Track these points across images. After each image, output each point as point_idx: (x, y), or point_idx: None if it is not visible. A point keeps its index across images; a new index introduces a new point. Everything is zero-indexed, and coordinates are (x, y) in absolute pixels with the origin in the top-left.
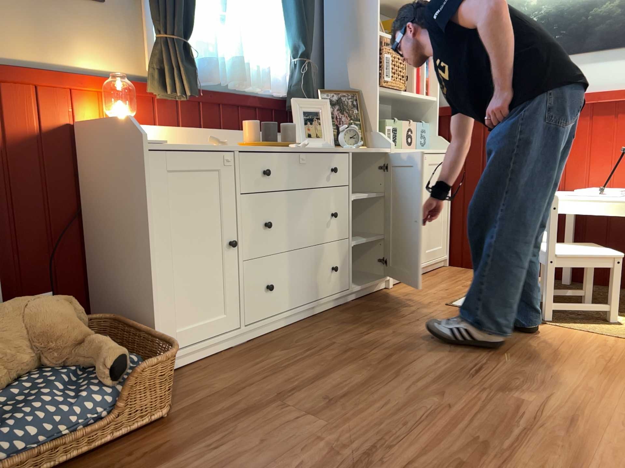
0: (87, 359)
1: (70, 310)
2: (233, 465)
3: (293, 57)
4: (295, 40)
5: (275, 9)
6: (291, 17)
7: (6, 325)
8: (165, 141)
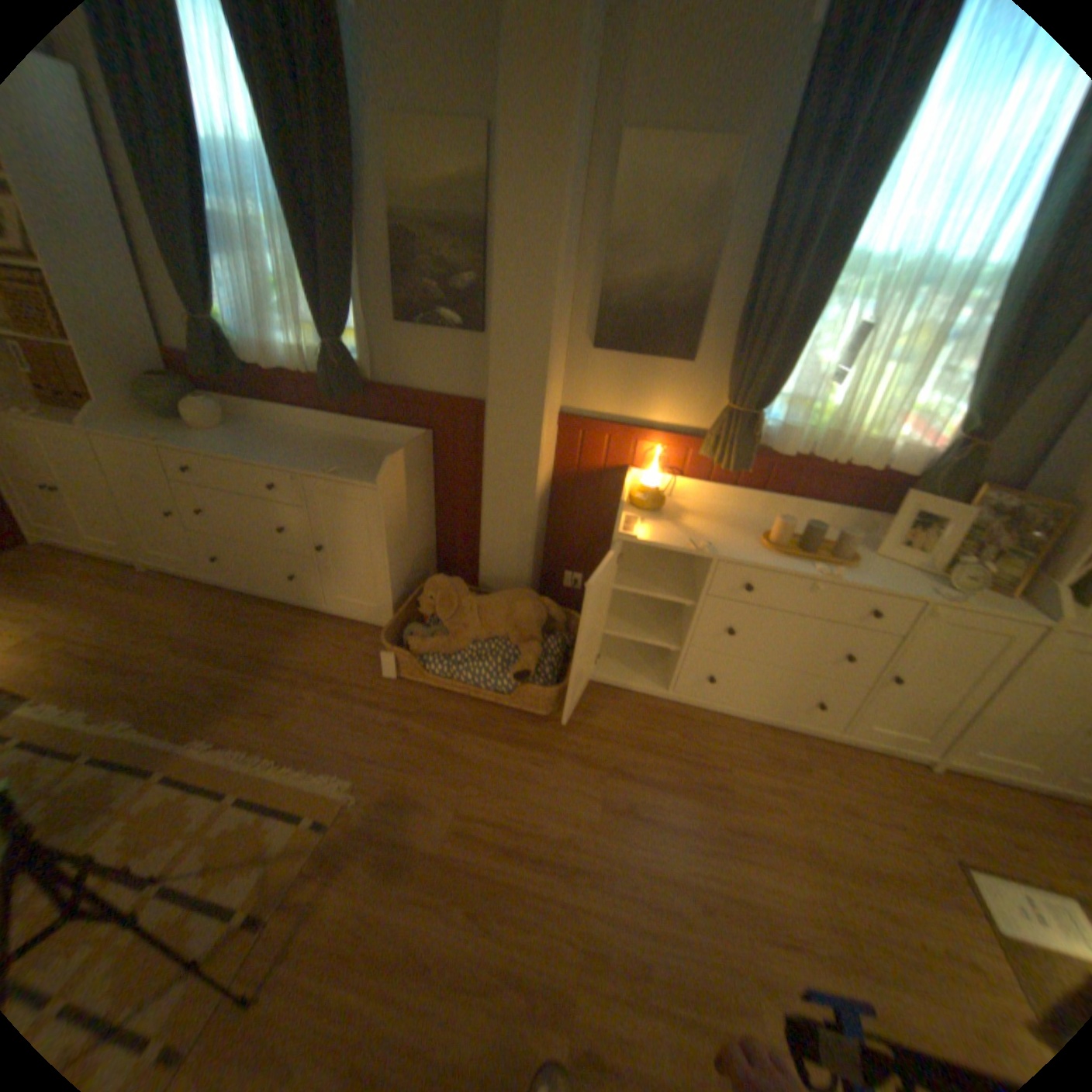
0: (522, 654)
1: (538, 616)
2: (525, 784)
3: (963, 427)
4: (973, 406)
5: (969, 351)
6: (984, 373)
7: (500, 608)
8: (637, 535)
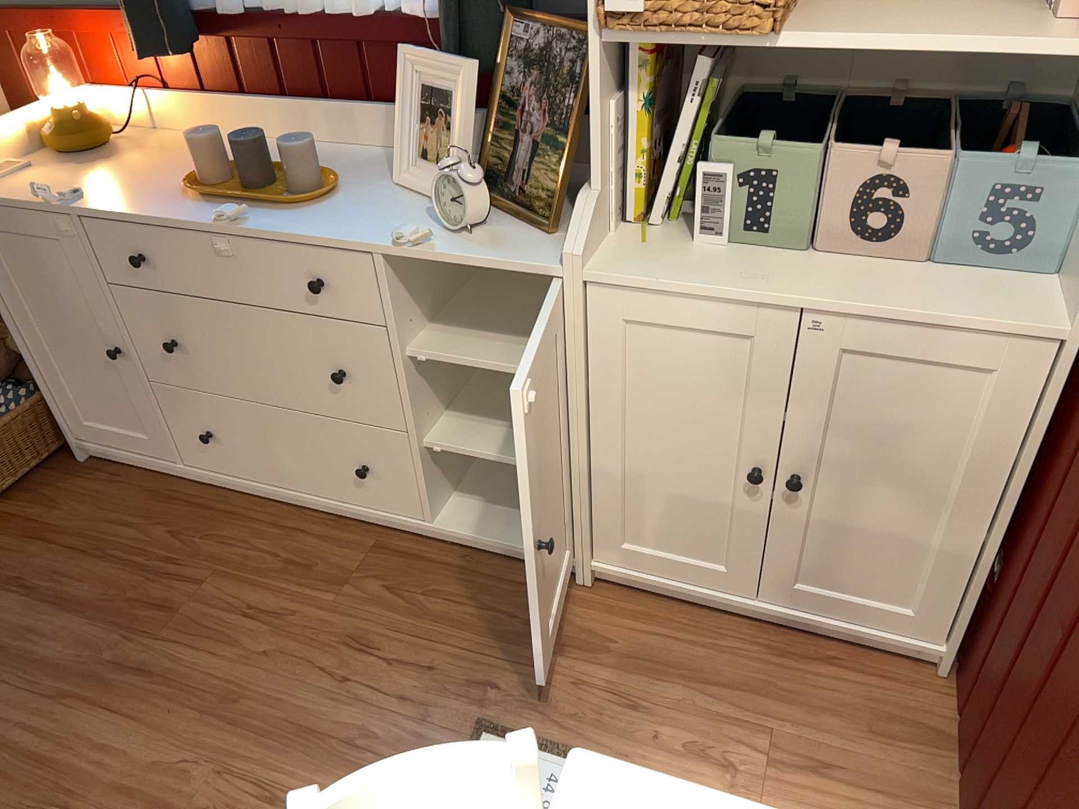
0: None
1: None
2: None
3: None
4: None
5: None
6: None
7: None
8: None
